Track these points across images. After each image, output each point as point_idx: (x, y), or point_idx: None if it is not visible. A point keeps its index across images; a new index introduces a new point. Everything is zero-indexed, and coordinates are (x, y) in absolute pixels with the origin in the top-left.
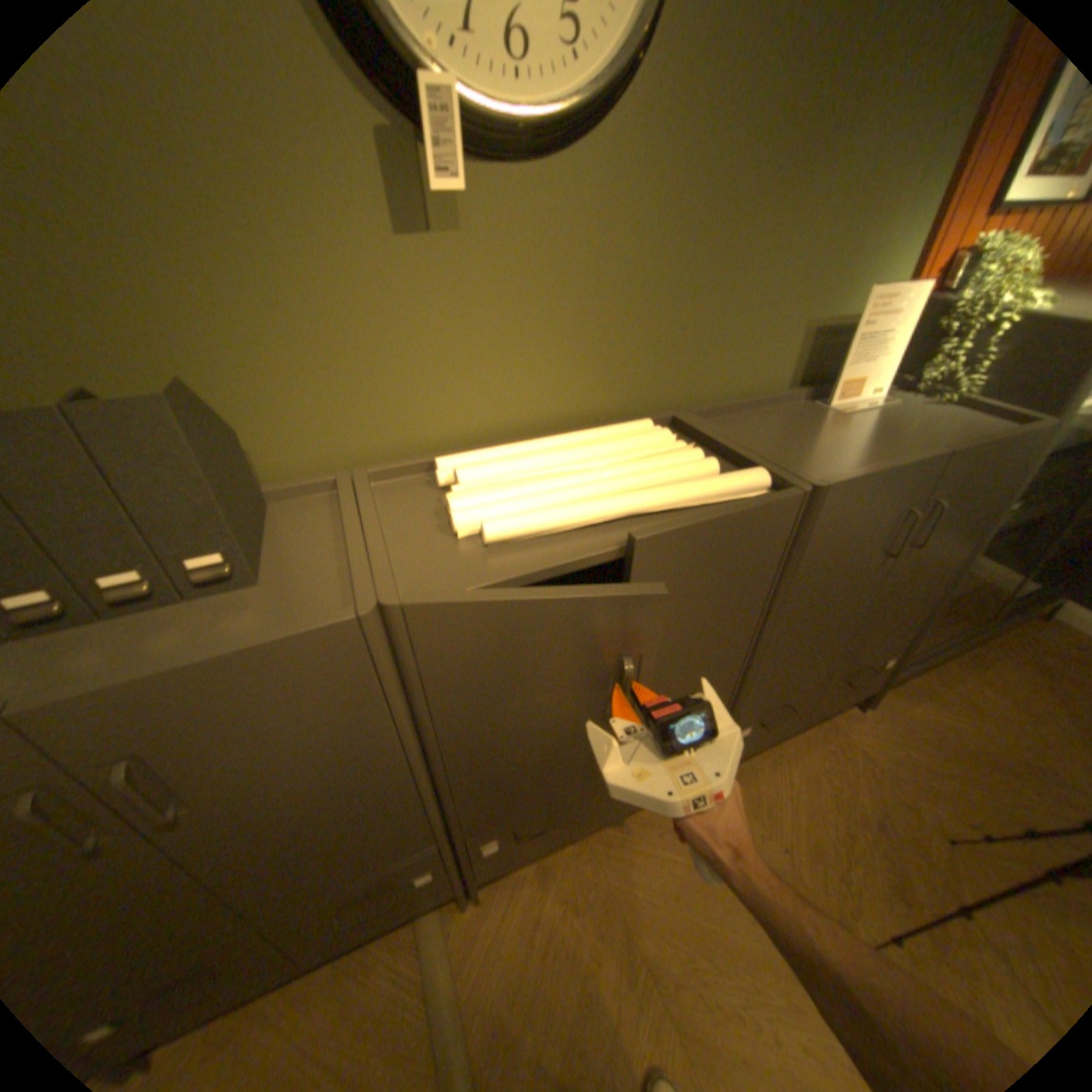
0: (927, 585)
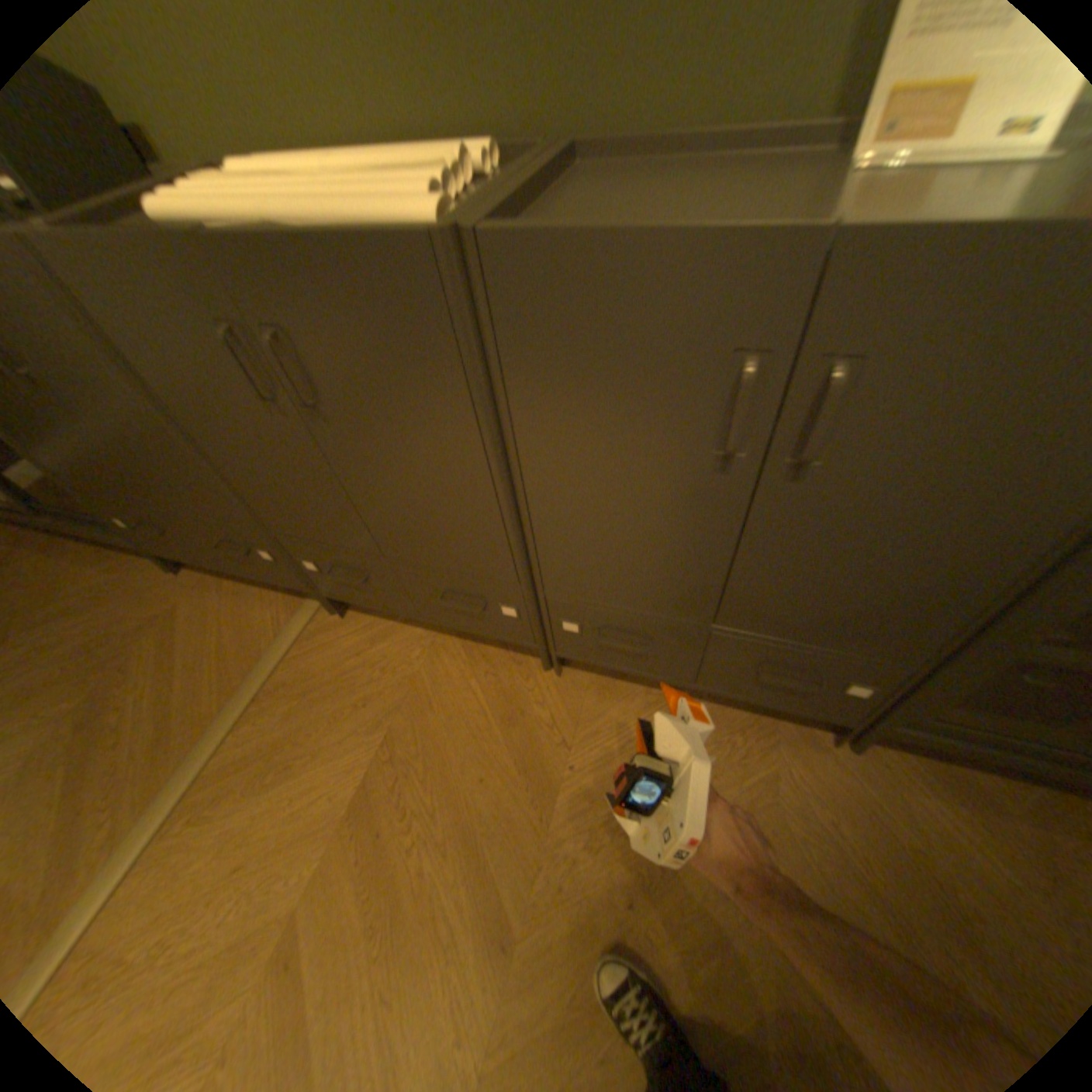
0: (897, 574)
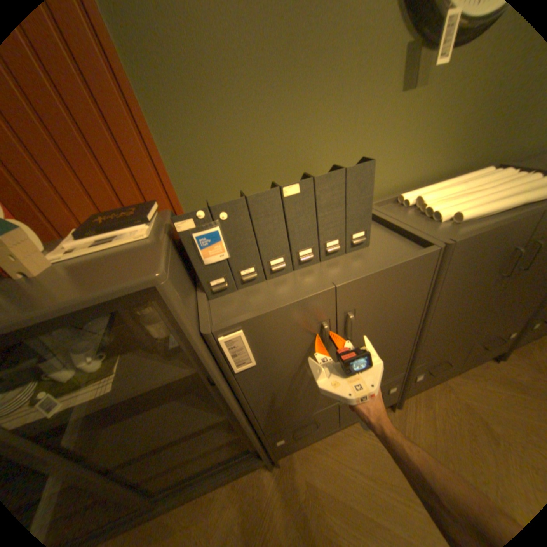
0: None
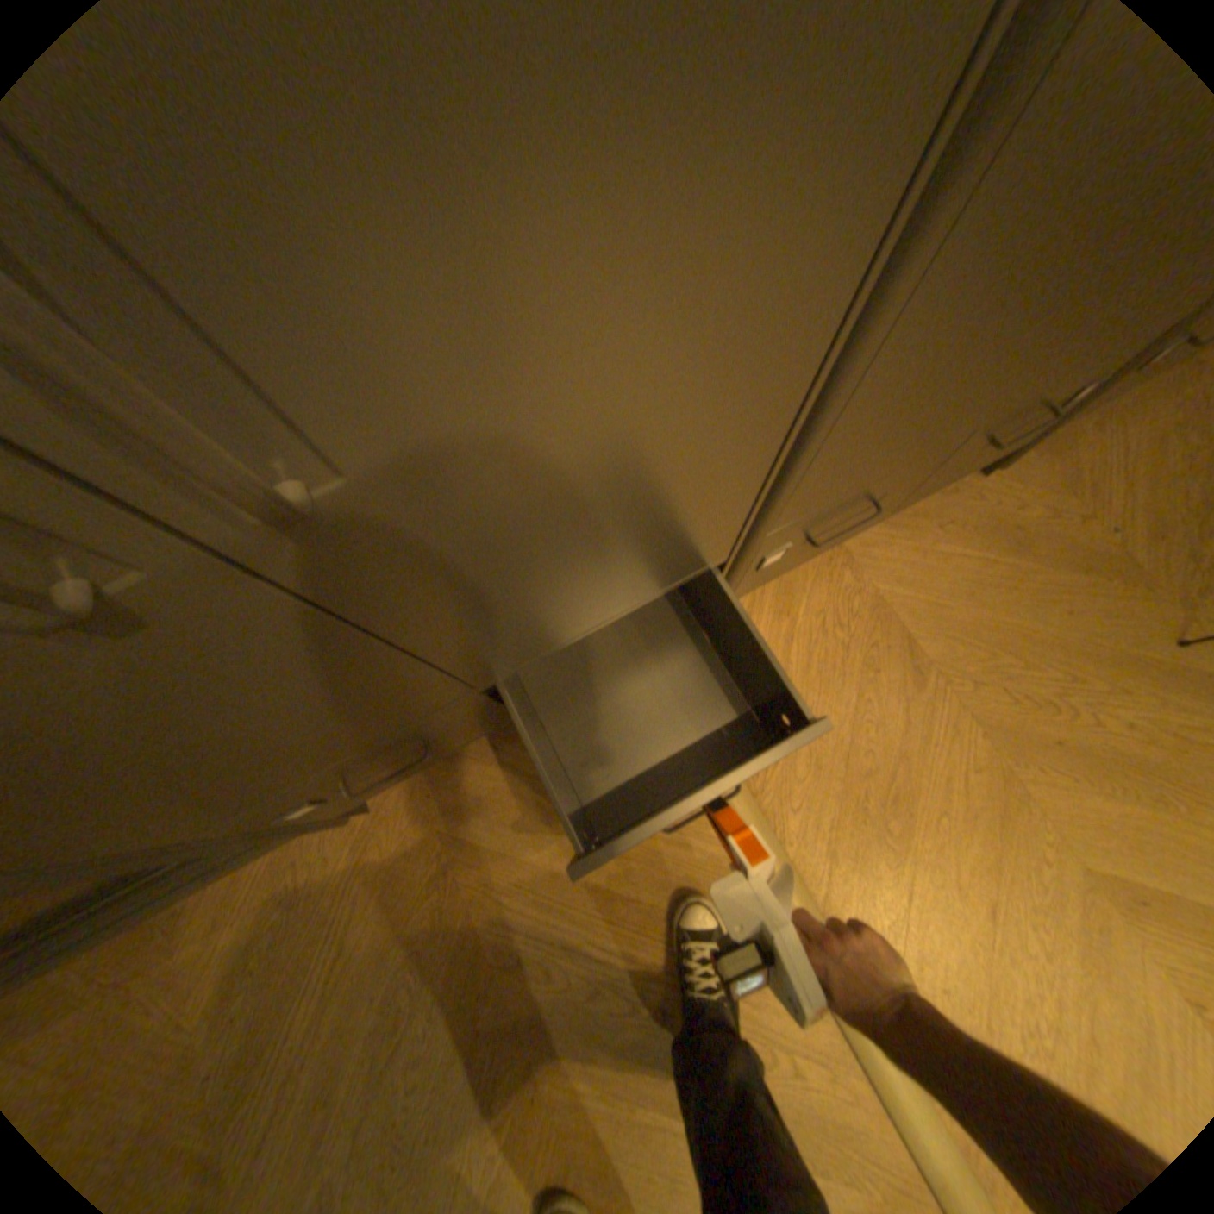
0: None
